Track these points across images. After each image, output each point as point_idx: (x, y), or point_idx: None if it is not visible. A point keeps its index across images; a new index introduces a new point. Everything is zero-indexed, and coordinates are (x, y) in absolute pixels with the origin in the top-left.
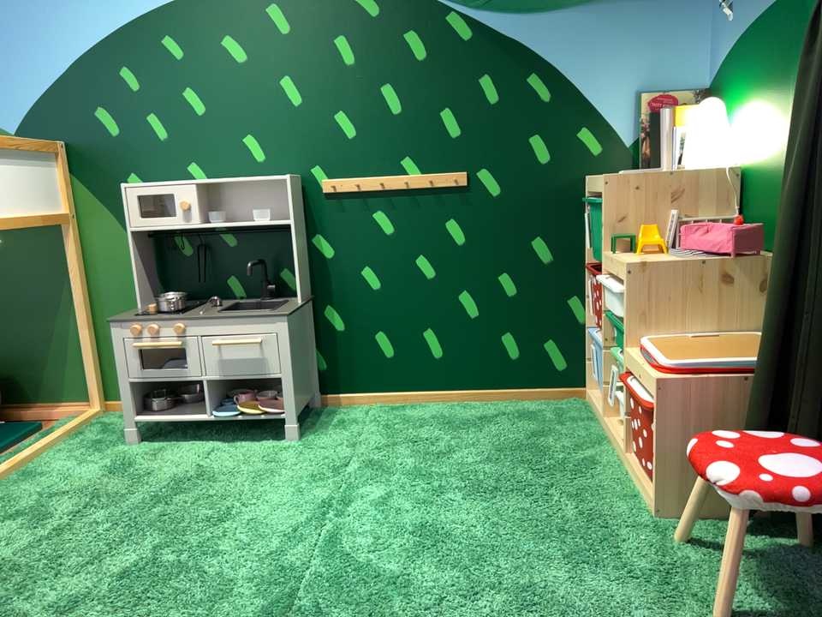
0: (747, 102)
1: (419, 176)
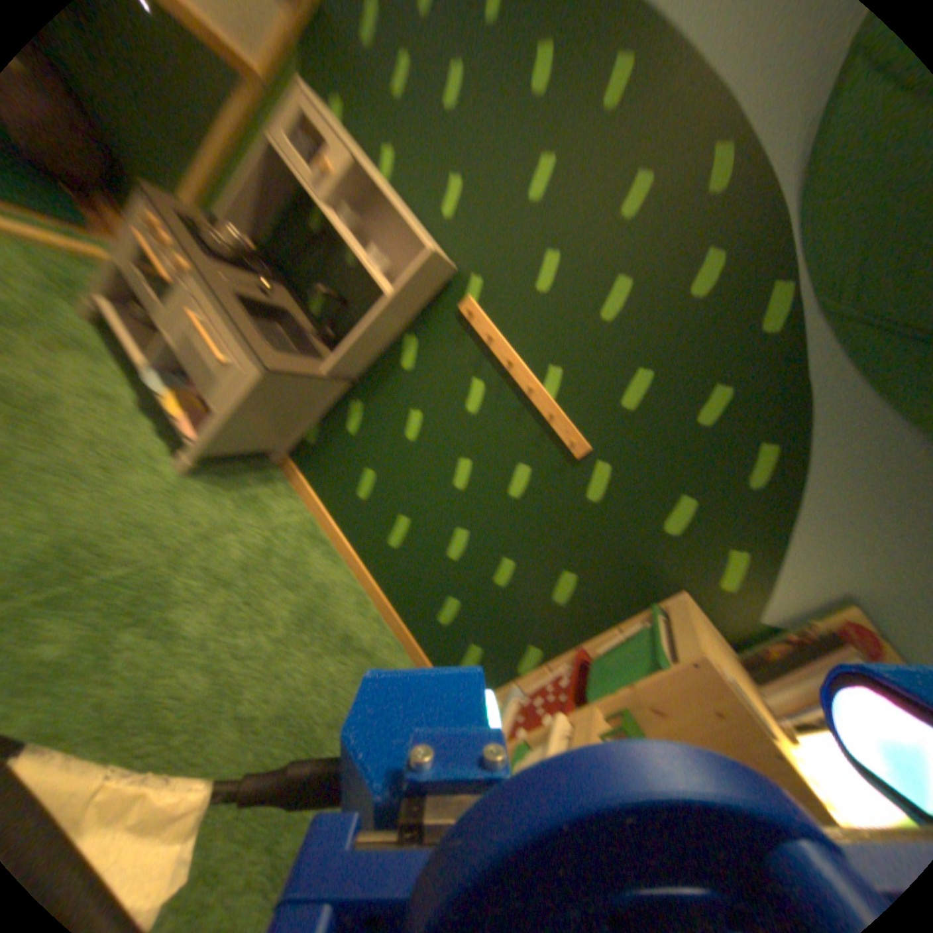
0: None
1: (551, 401)
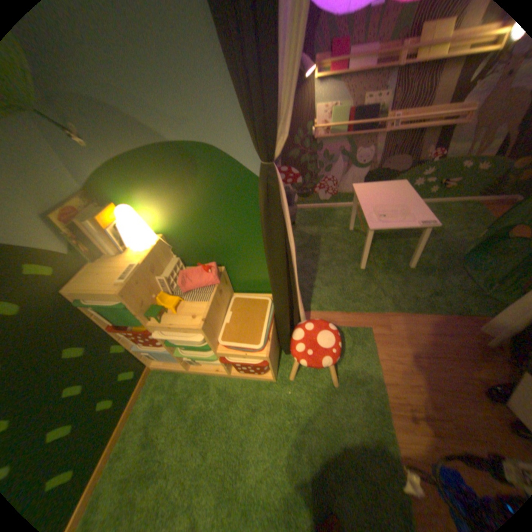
0: (148, 202)
1: None
